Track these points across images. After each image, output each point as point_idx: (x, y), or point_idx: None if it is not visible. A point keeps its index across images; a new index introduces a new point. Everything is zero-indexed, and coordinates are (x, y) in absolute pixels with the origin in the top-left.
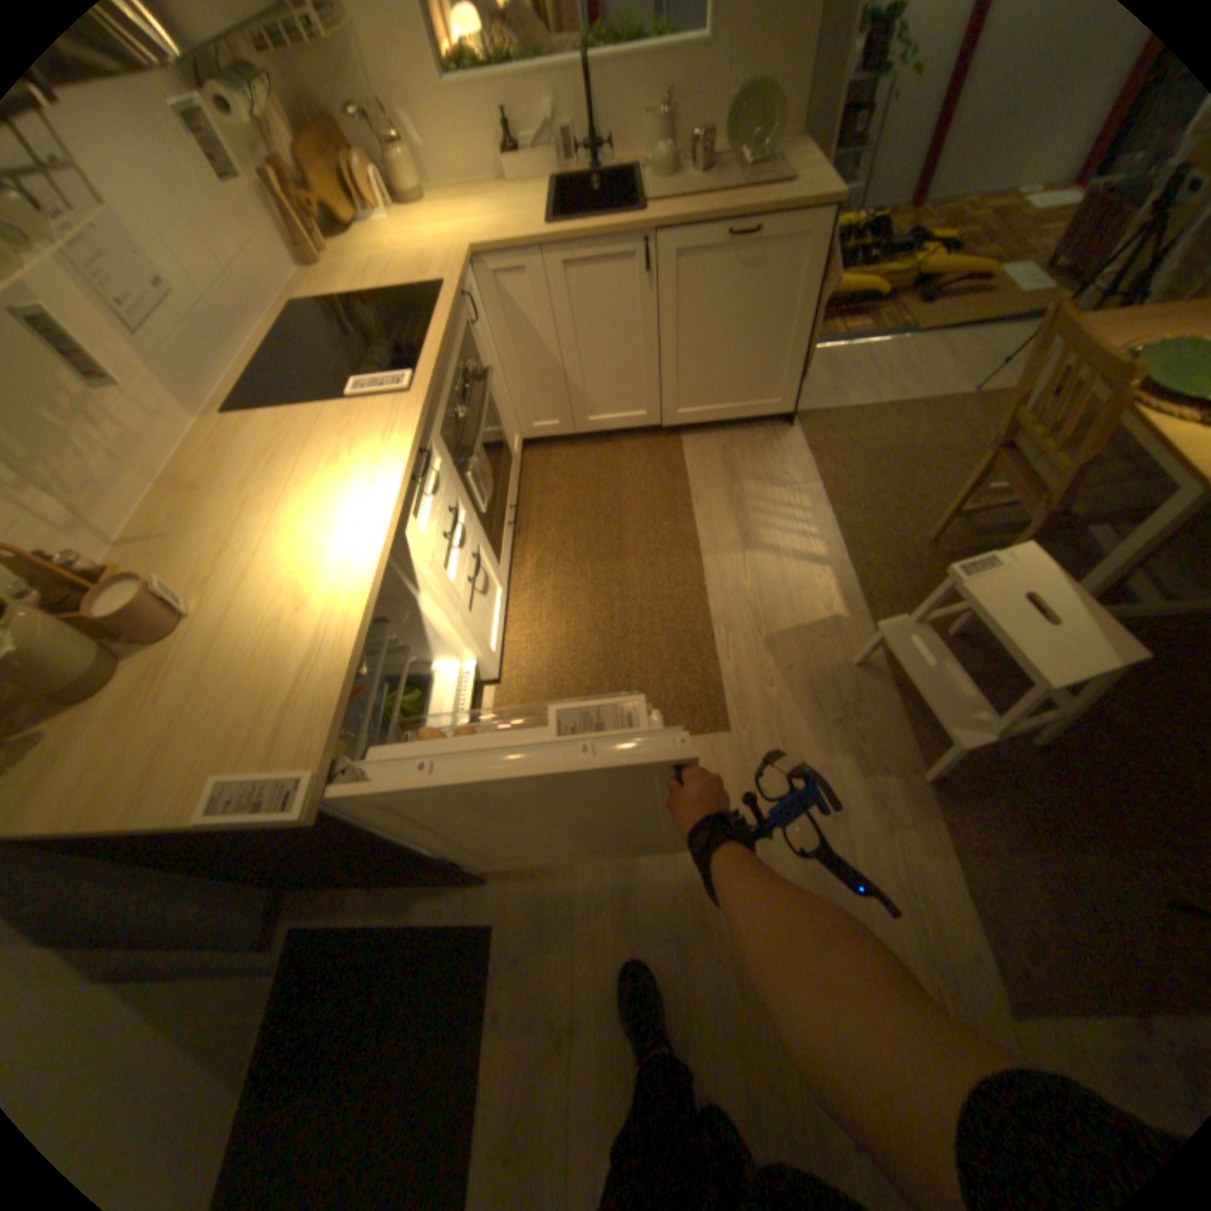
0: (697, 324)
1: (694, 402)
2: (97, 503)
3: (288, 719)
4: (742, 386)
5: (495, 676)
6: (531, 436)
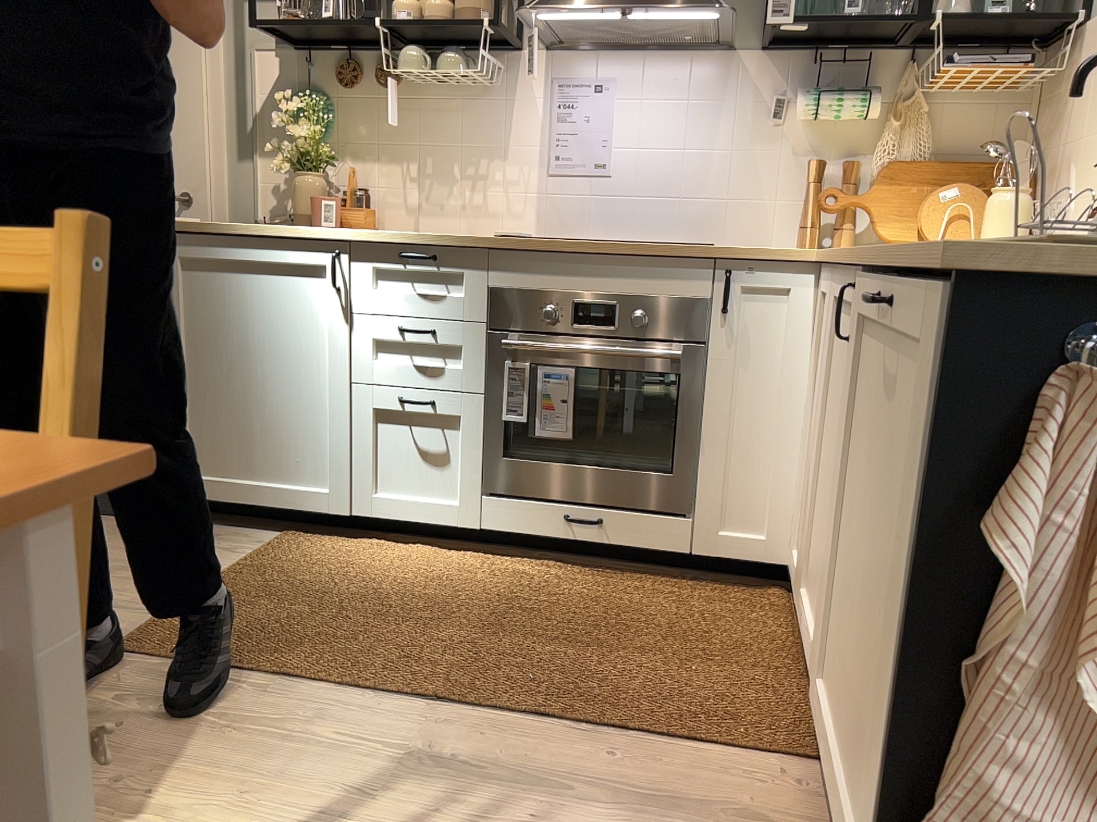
0: (854, 494)
1: (831, 687)
2: (433, 217)
3: (212, 225)
4: (853, 728)
5: (347, 500)
6: (789, 567)
